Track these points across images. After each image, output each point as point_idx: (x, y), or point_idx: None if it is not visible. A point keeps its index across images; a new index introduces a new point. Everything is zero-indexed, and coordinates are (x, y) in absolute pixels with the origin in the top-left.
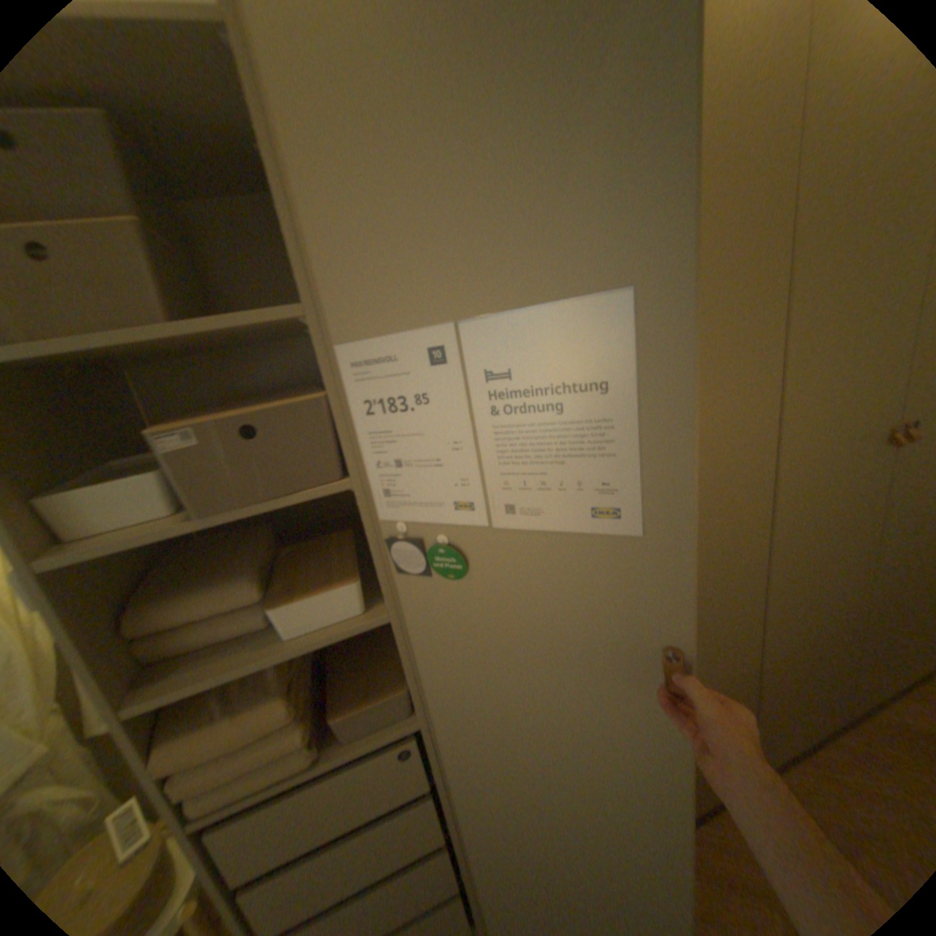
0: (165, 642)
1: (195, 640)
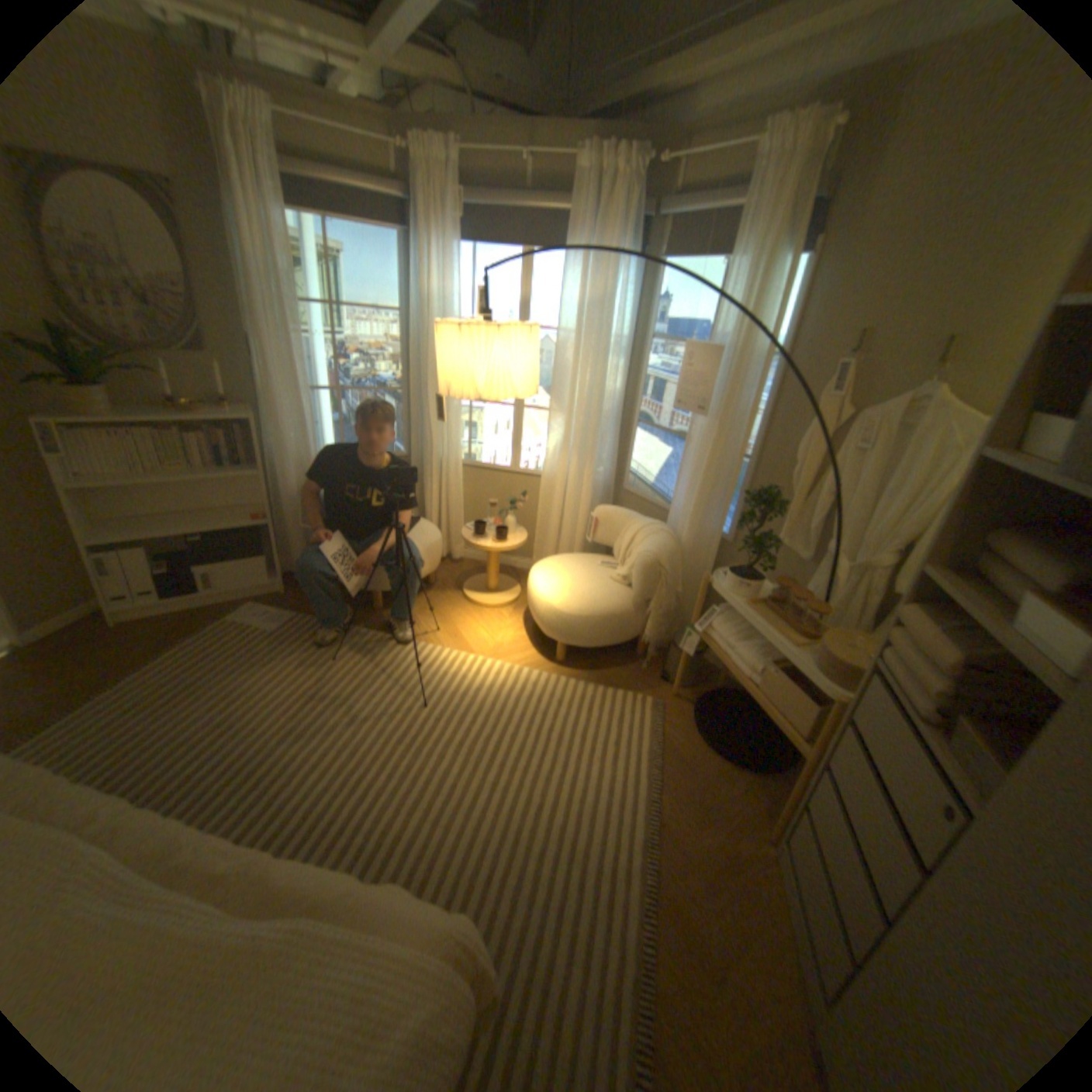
0: (996, 567)
1: (1002, 580)
